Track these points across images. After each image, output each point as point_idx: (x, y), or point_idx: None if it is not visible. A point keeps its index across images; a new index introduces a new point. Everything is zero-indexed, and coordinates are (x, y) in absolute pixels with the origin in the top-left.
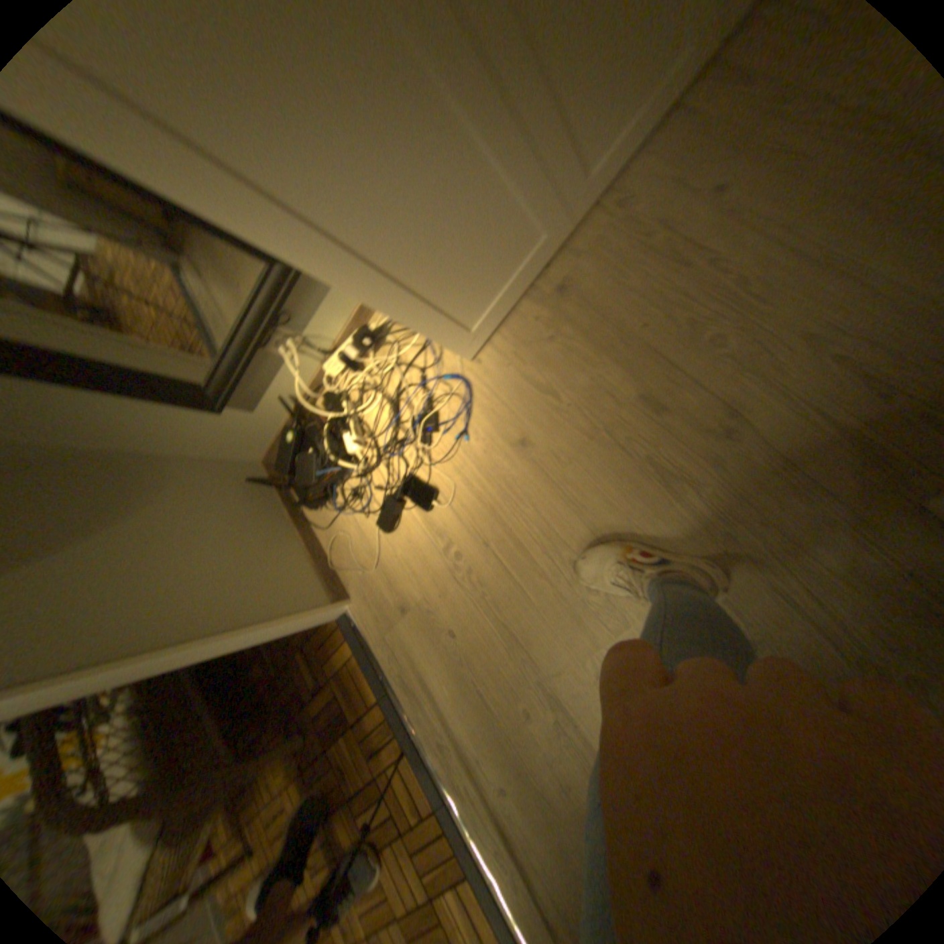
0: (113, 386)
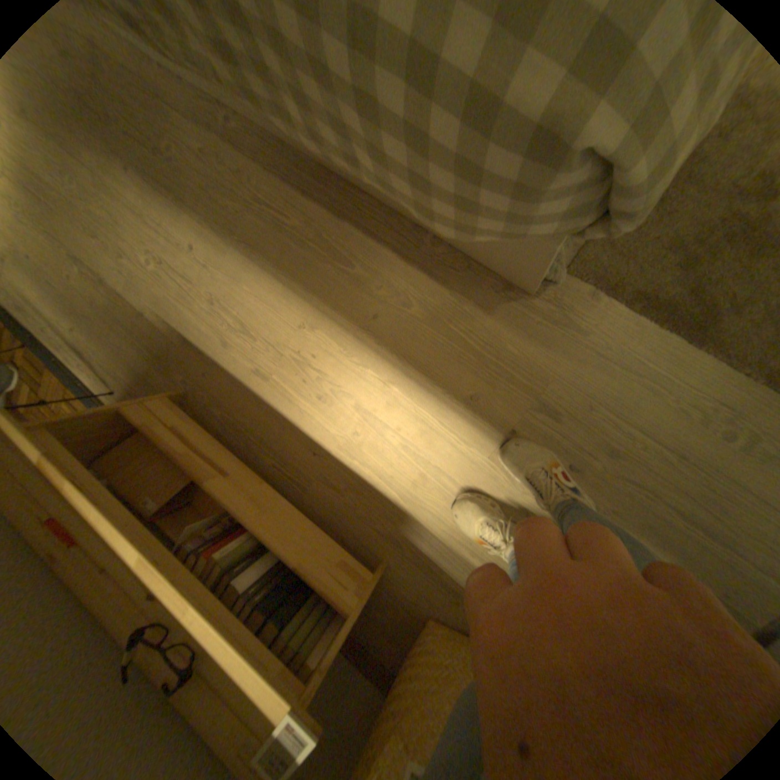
0: None
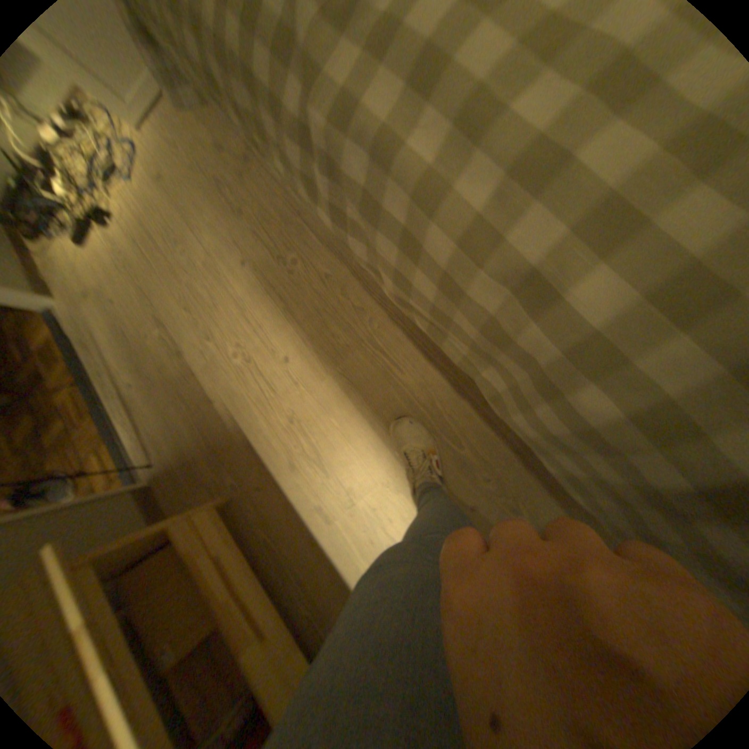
0: None
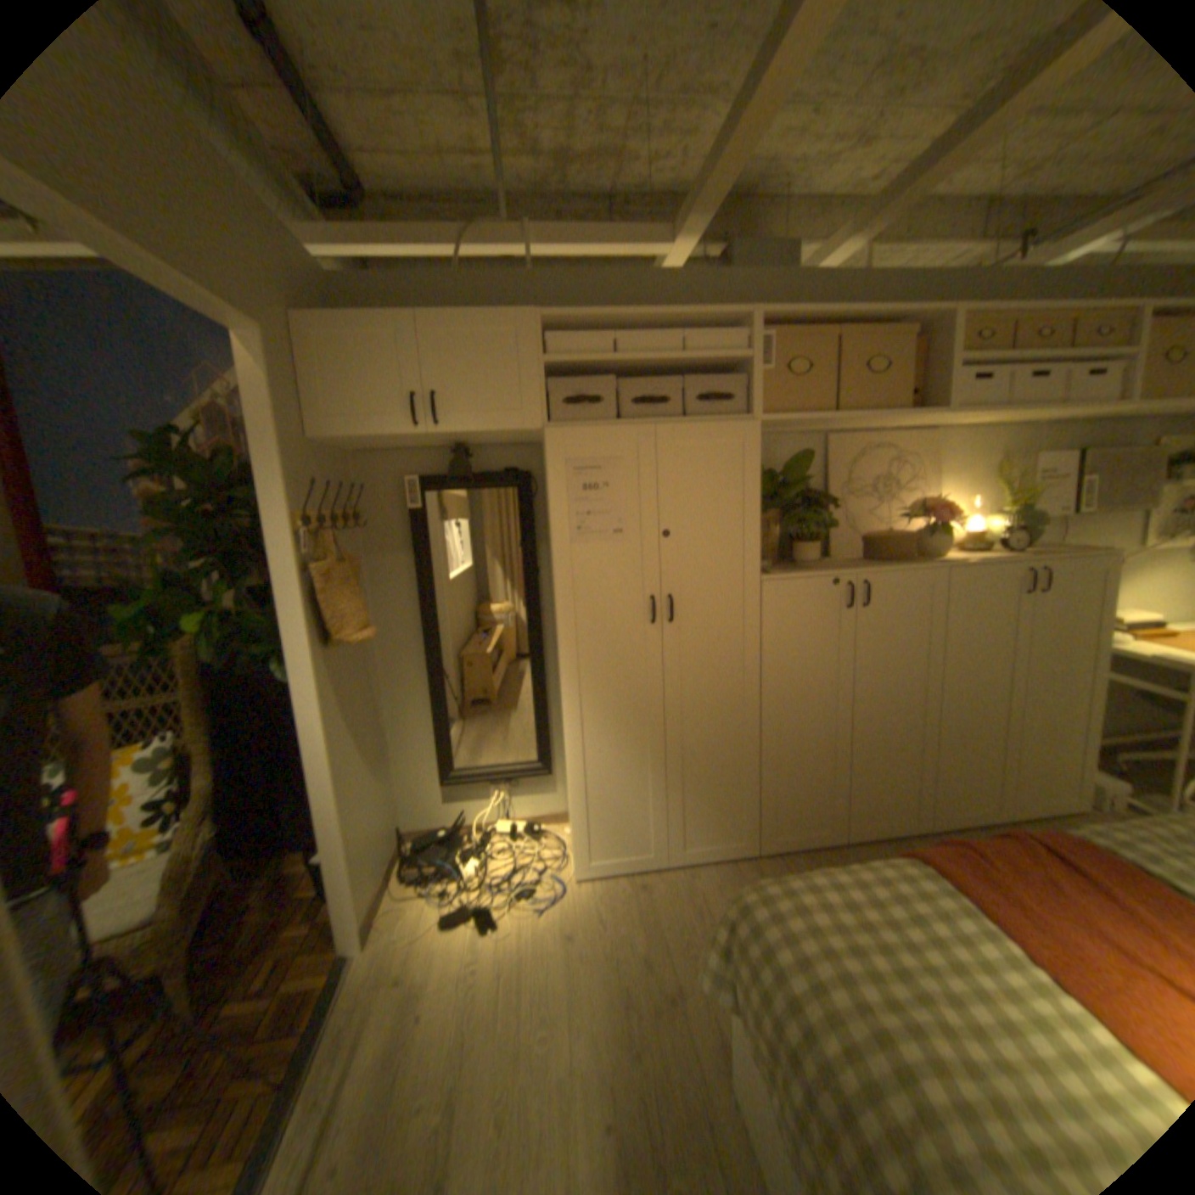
0: (436, 733)
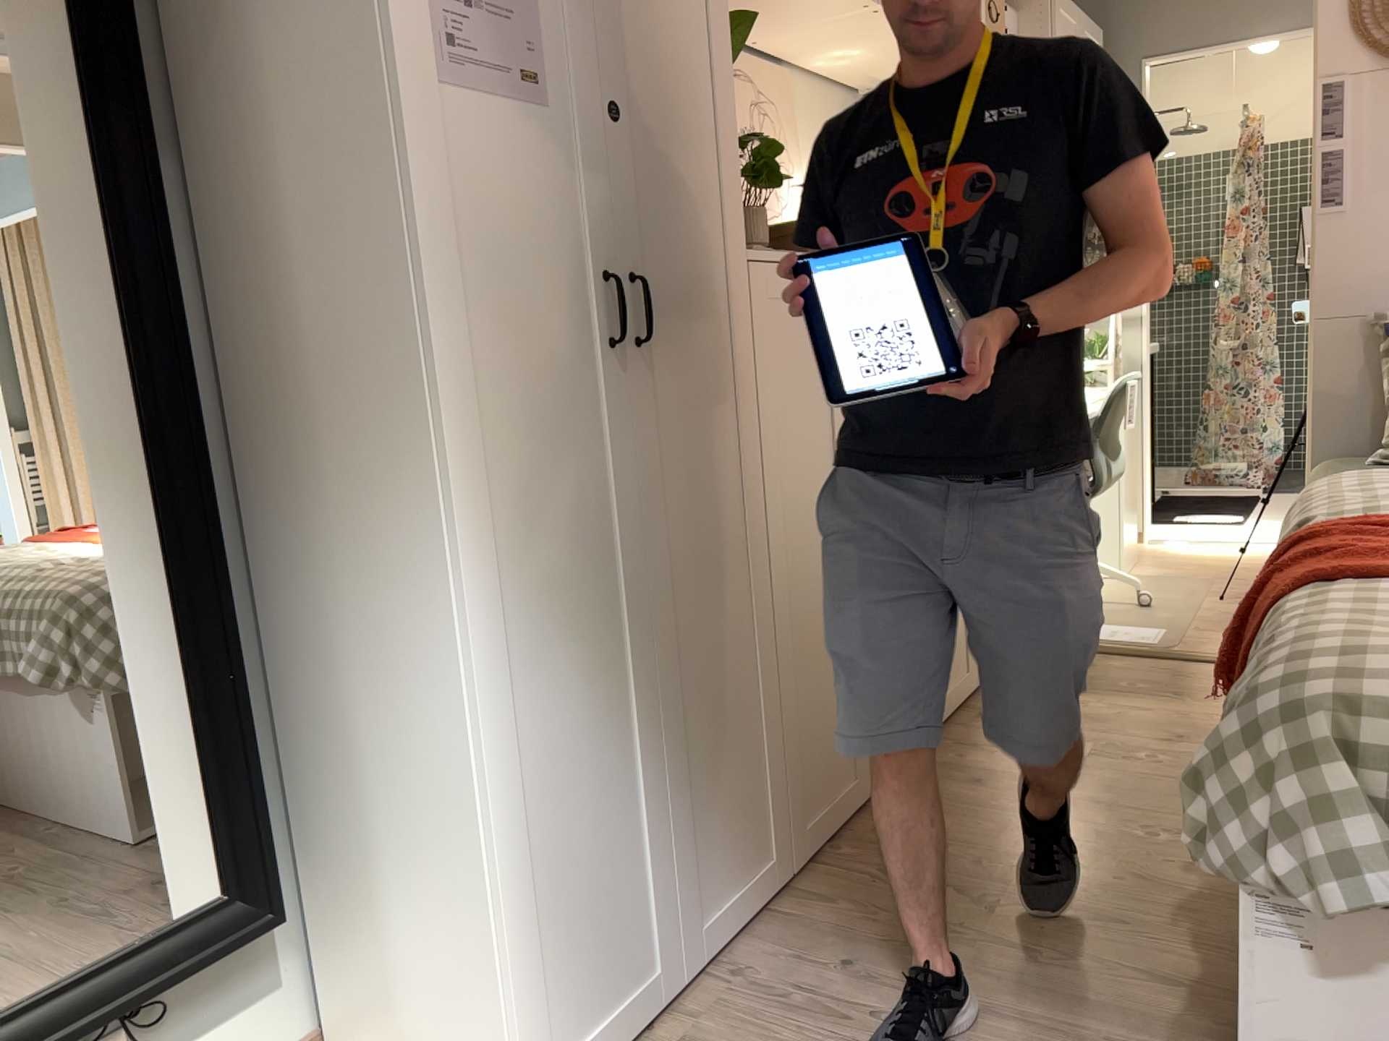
0: None
